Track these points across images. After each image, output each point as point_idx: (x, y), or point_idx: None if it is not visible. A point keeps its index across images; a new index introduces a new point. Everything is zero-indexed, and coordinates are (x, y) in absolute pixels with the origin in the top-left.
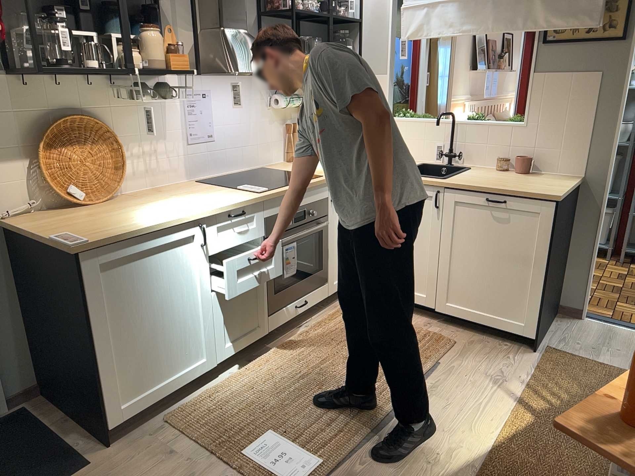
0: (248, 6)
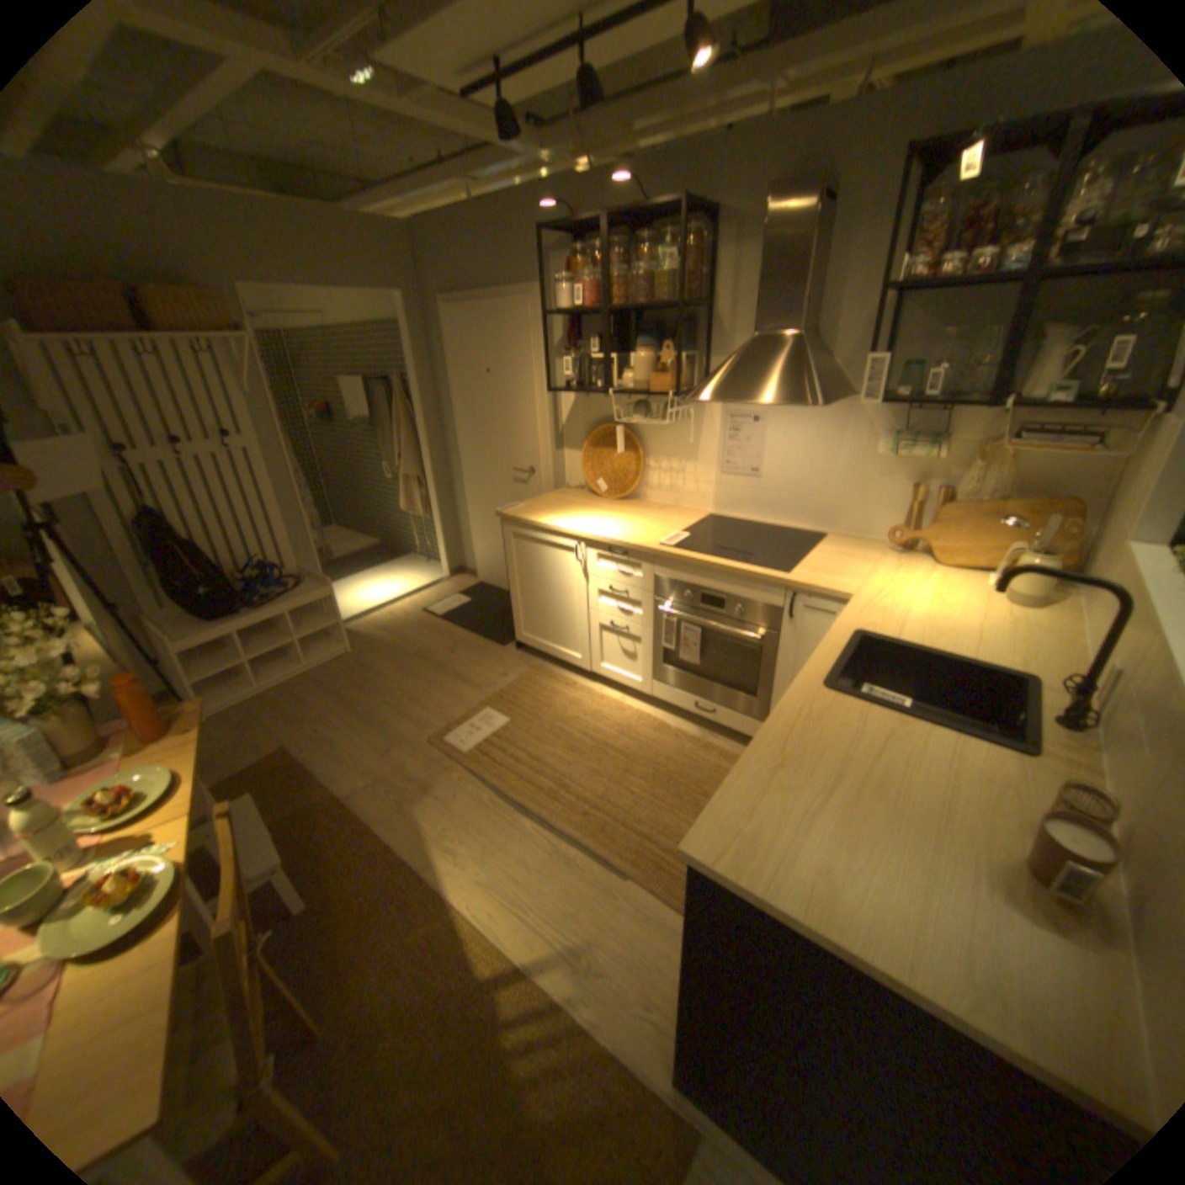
0: (876, 280)
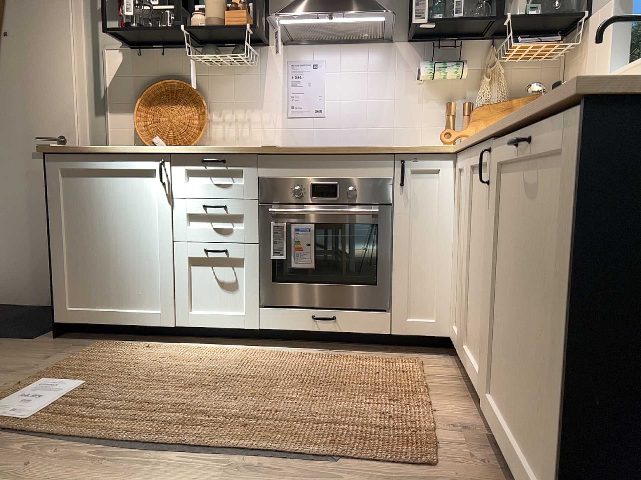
0: None
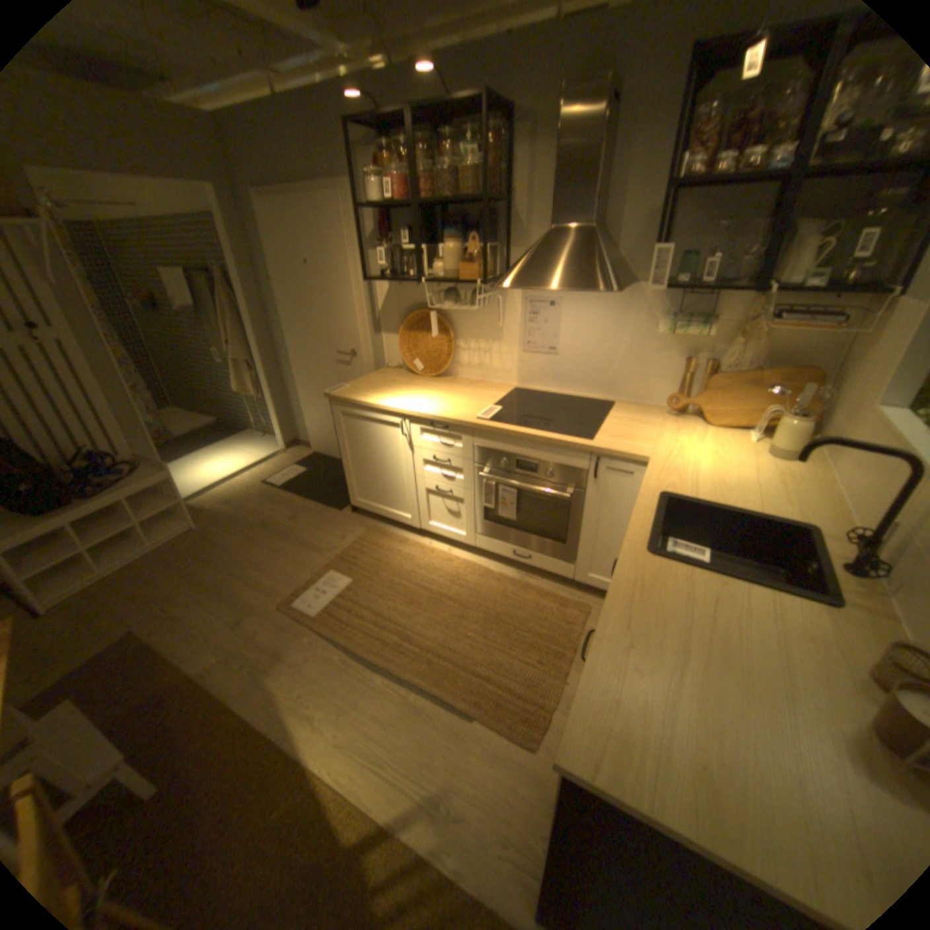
0: (656, 177)
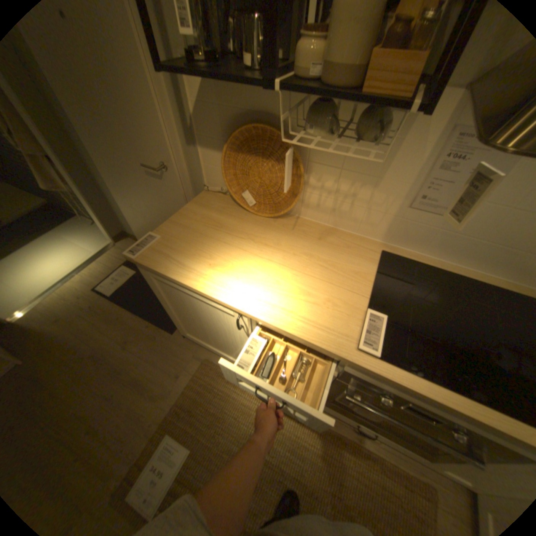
0: None
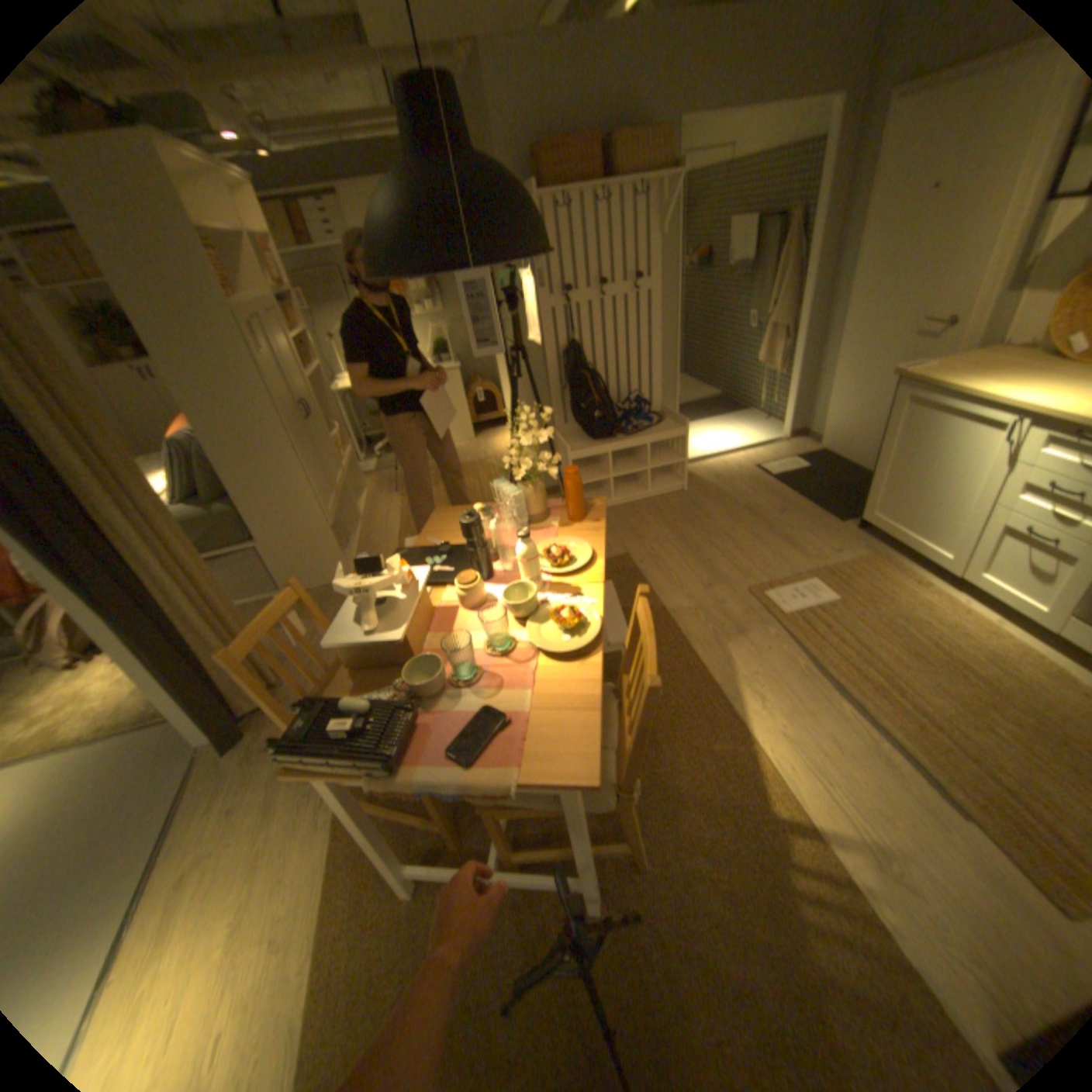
0: None
